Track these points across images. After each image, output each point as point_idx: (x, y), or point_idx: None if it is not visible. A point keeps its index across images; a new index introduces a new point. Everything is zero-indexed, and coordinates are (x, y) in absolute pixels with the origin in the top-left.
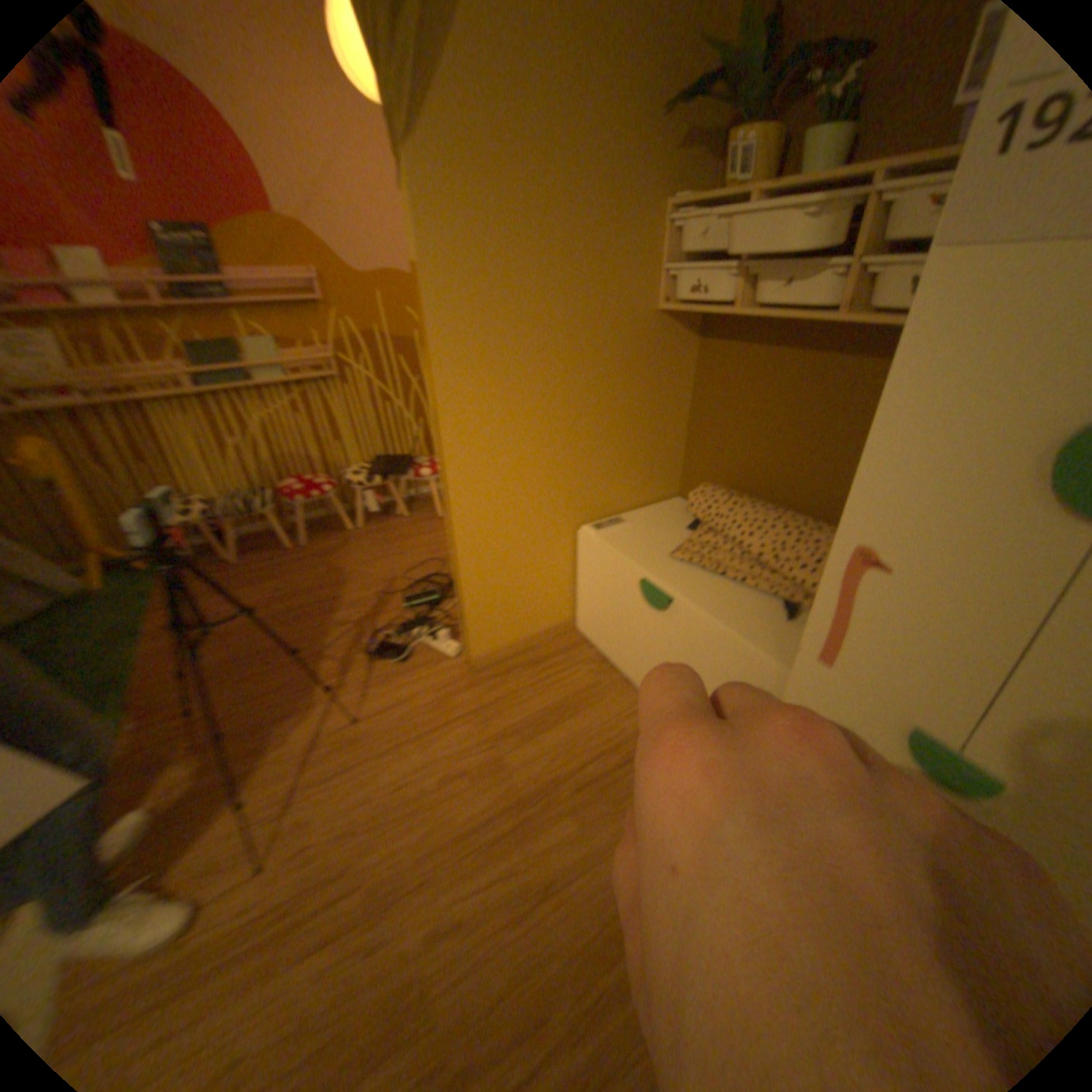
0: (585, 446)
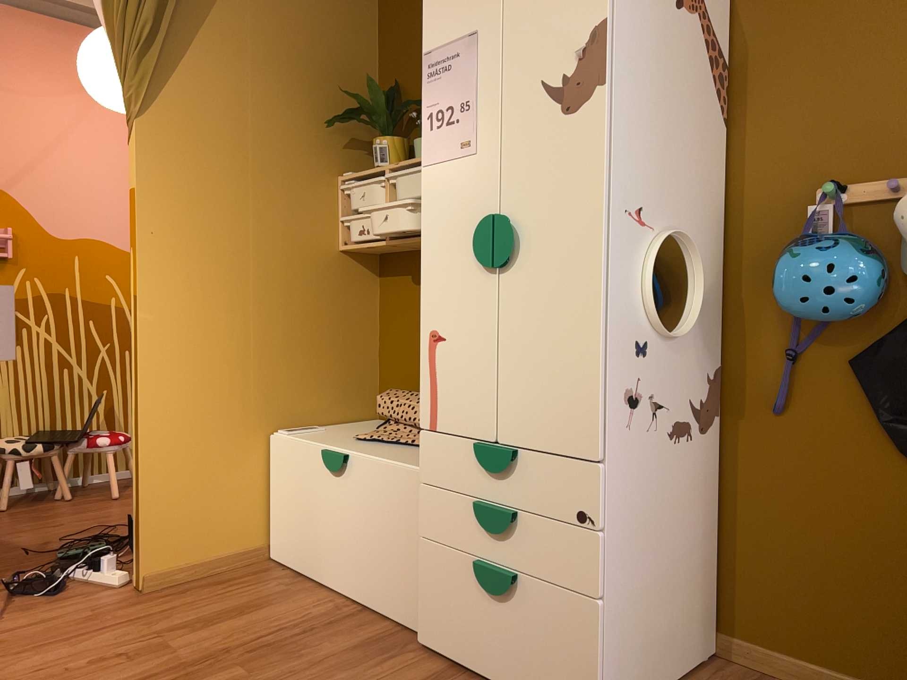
0: (276, 355)
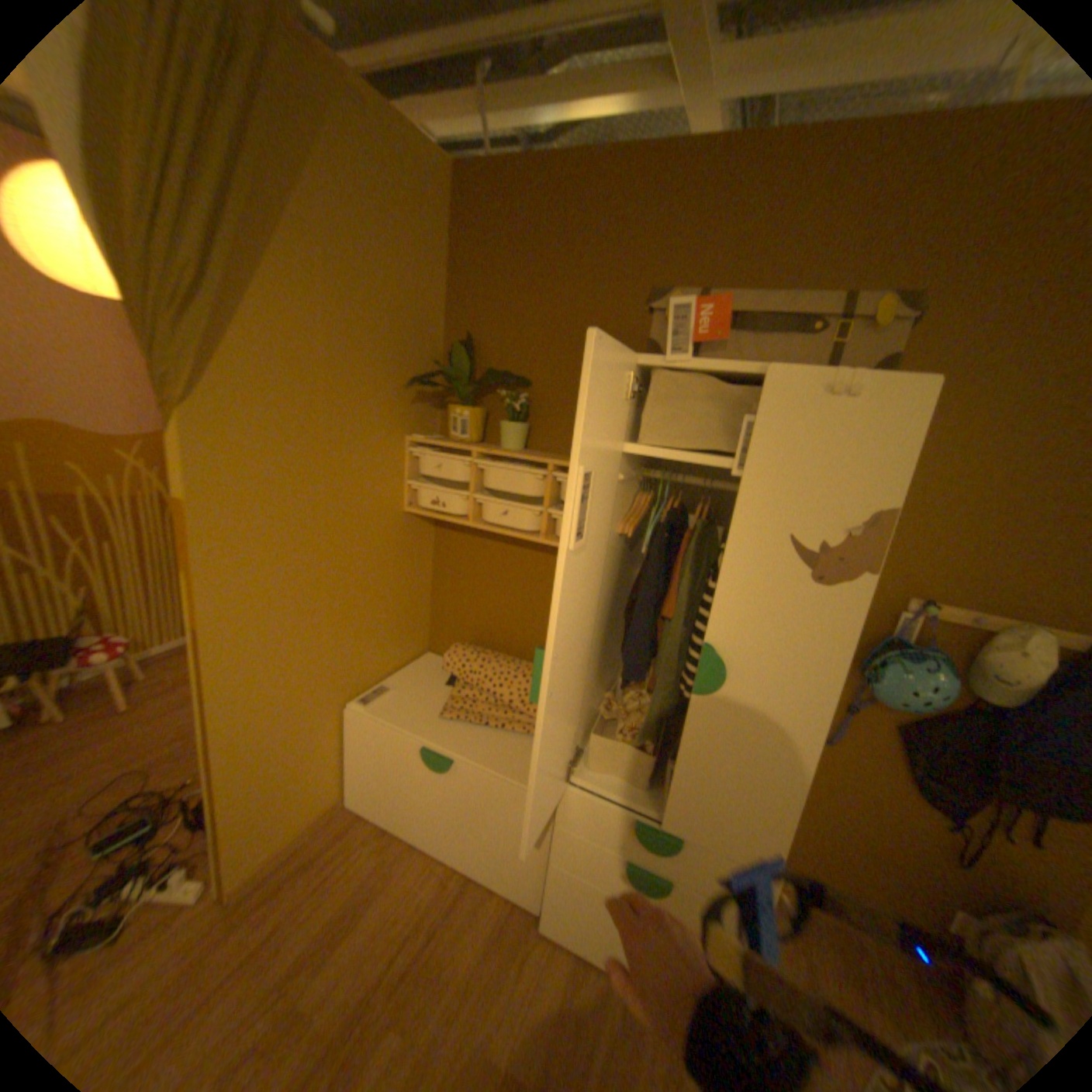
0: (349, 633)
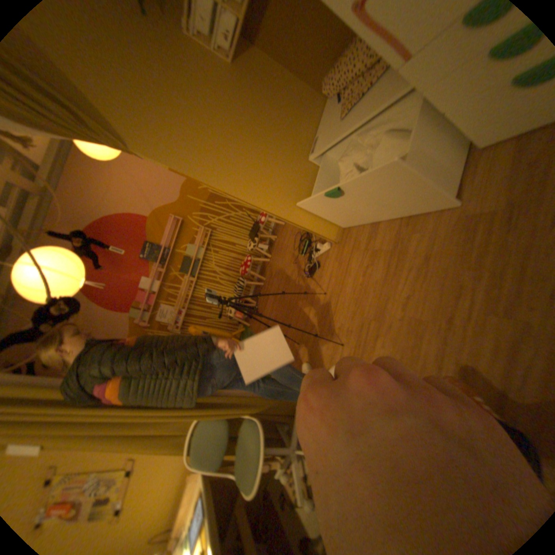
0: (275, 137)
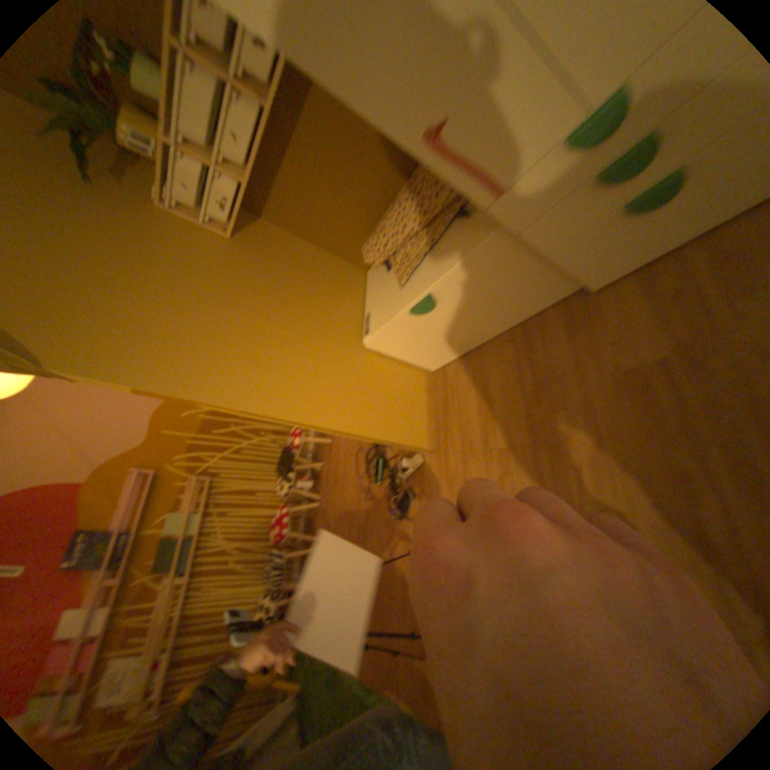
0: (310, 321)
